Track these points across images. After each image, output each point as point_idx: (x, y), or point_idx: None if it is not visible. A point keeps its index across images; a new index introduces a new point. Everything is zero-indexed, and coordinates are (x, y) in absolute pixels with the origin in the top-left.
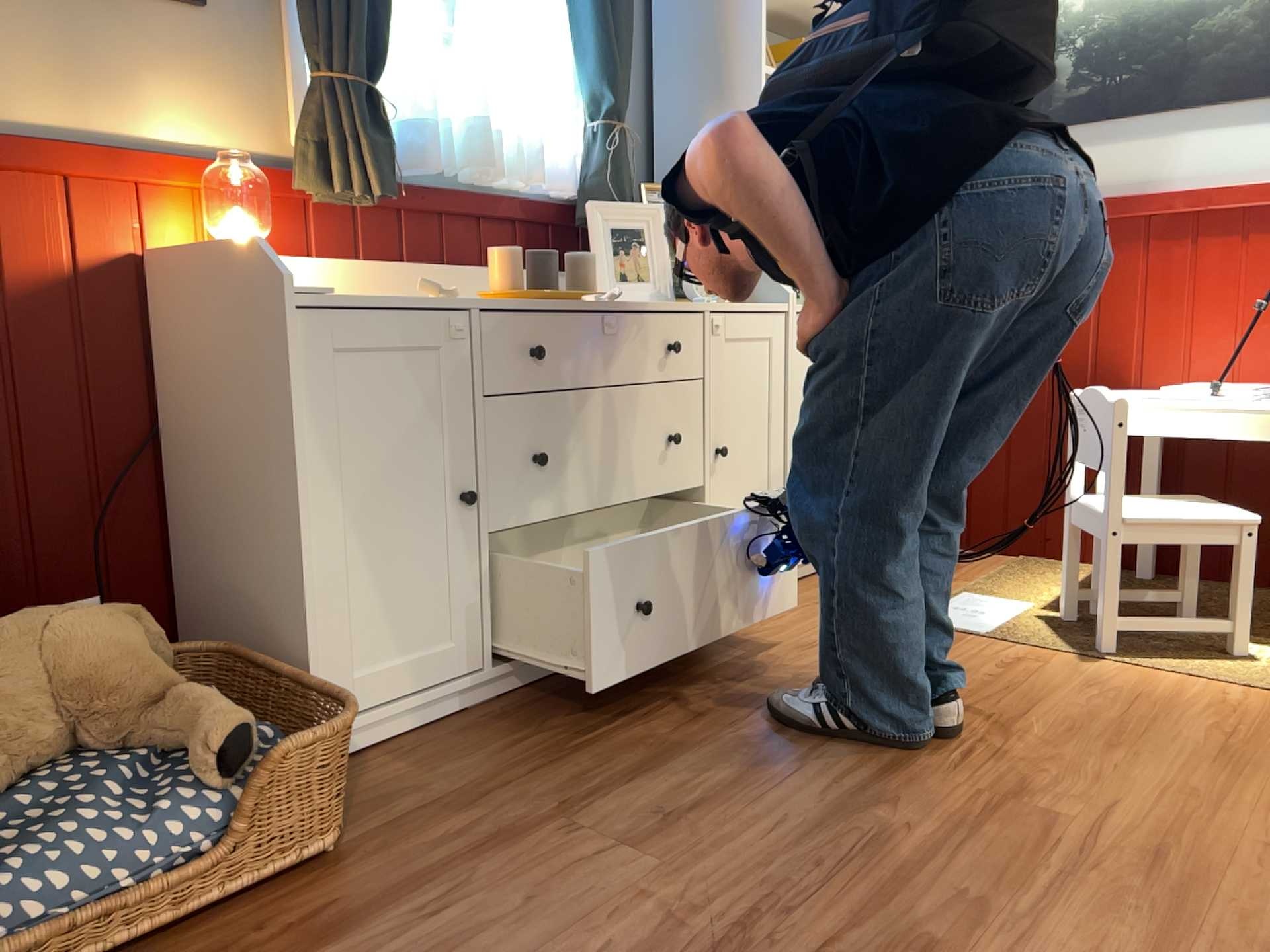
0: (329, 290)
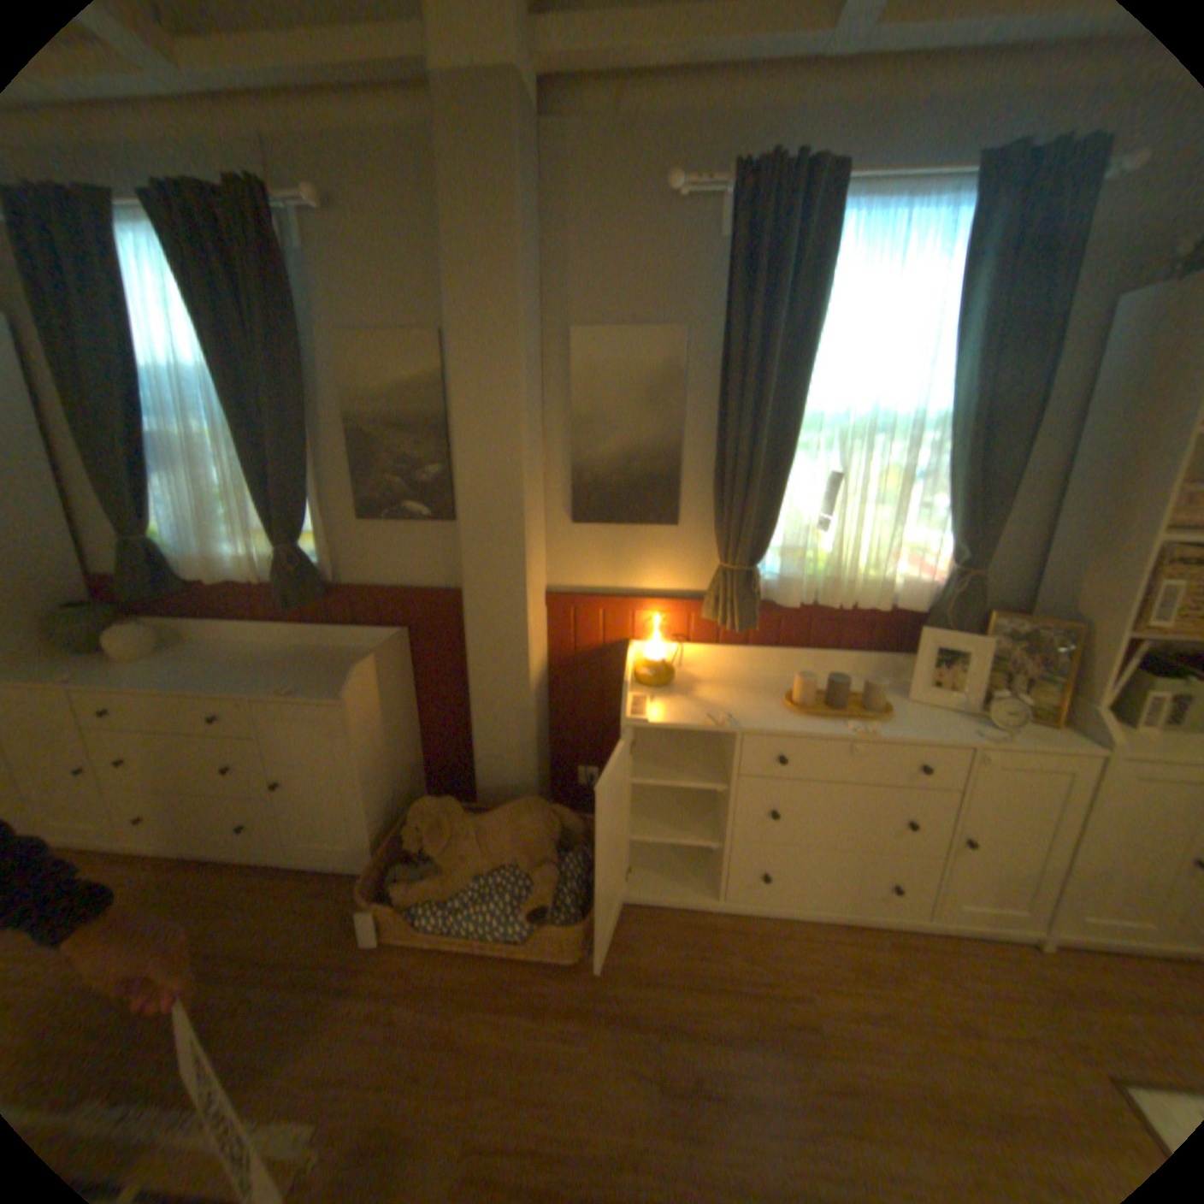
0: (648, 718)
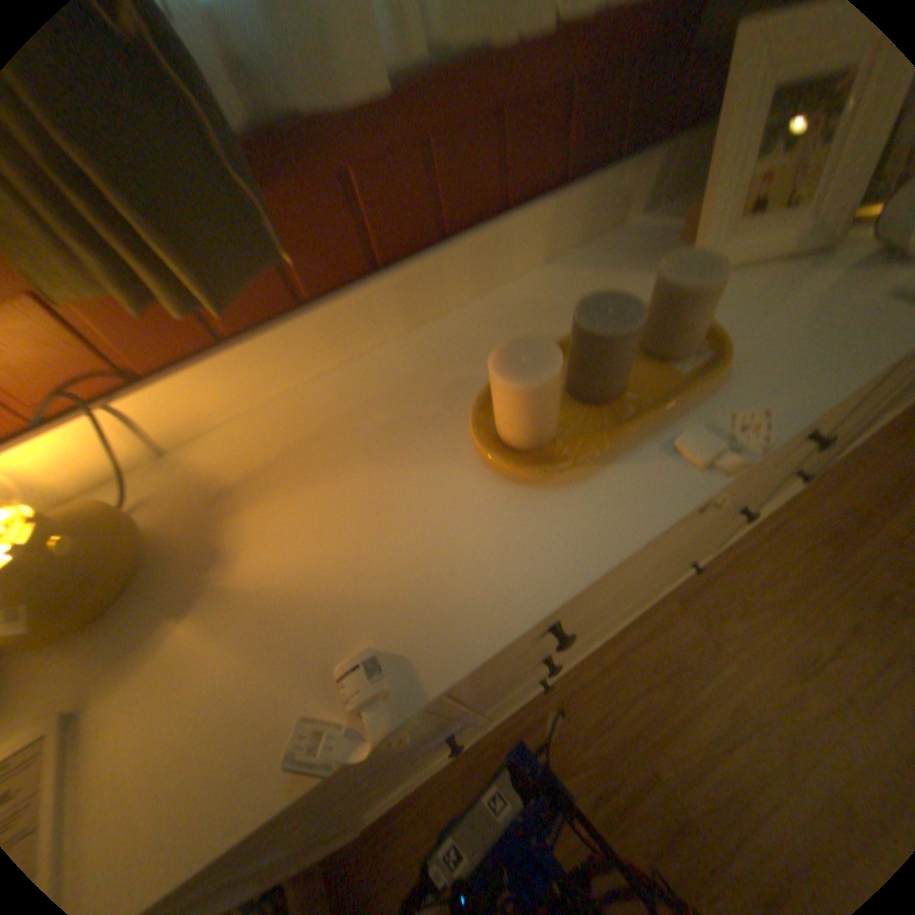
0: None
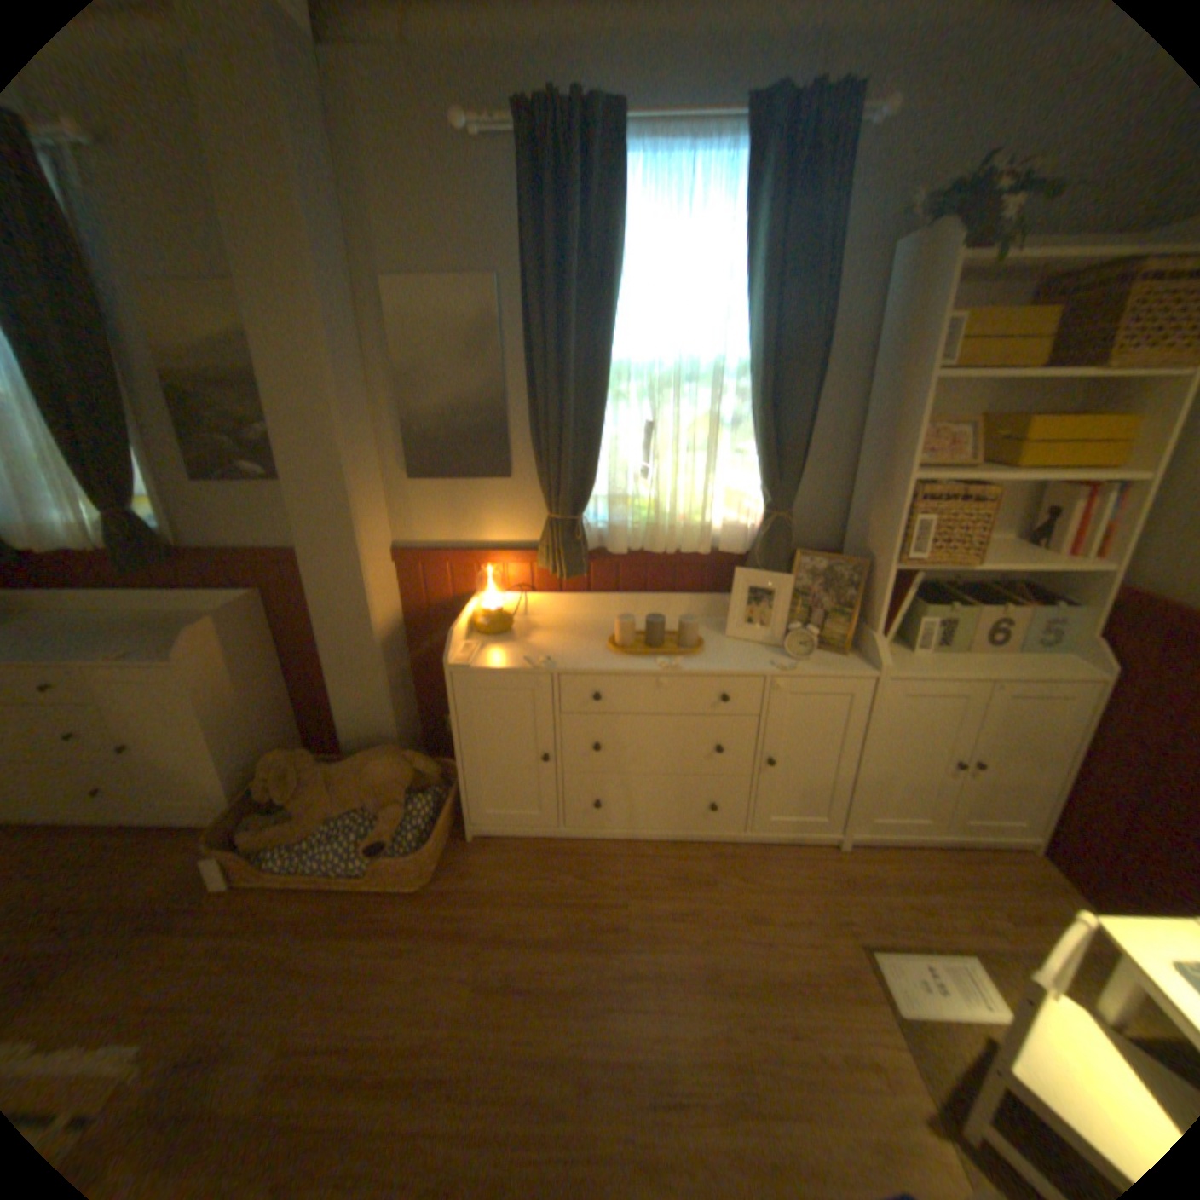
0: (470, 664)
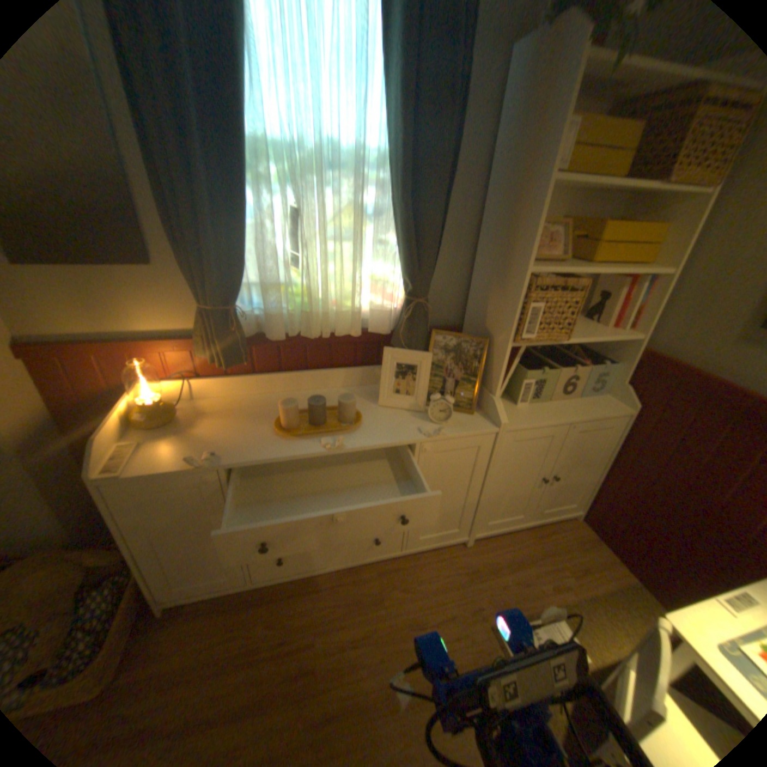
0: (121, 473)
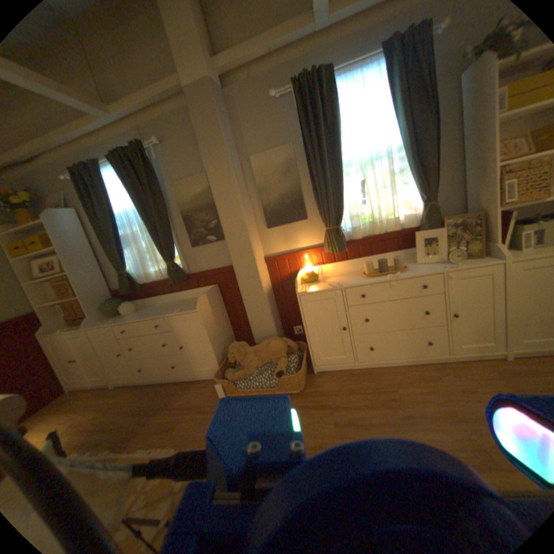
0: (306, 290)
